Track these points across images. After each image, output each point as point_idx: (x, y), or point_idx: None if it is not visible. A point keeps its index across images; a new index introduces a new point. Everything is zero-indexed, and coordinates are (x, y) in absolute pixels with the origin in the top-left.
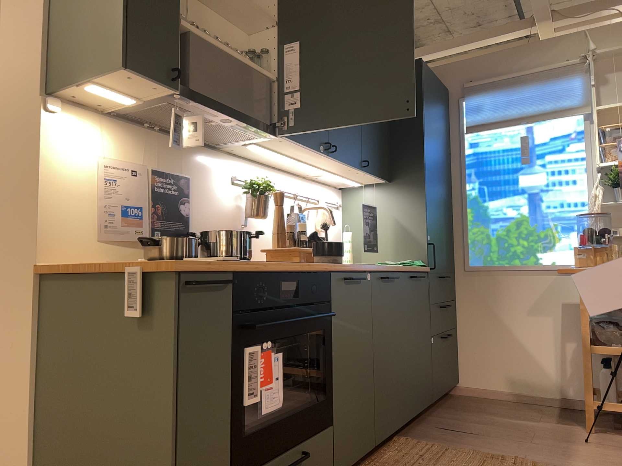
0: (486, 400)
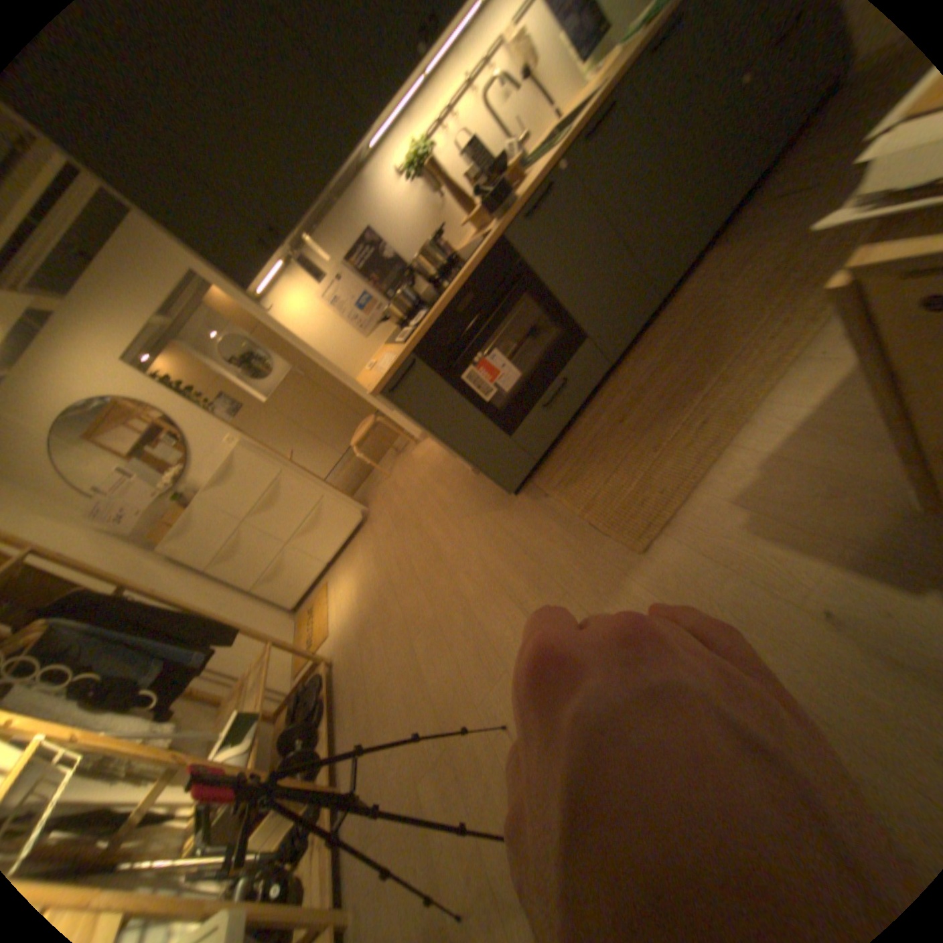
0: None
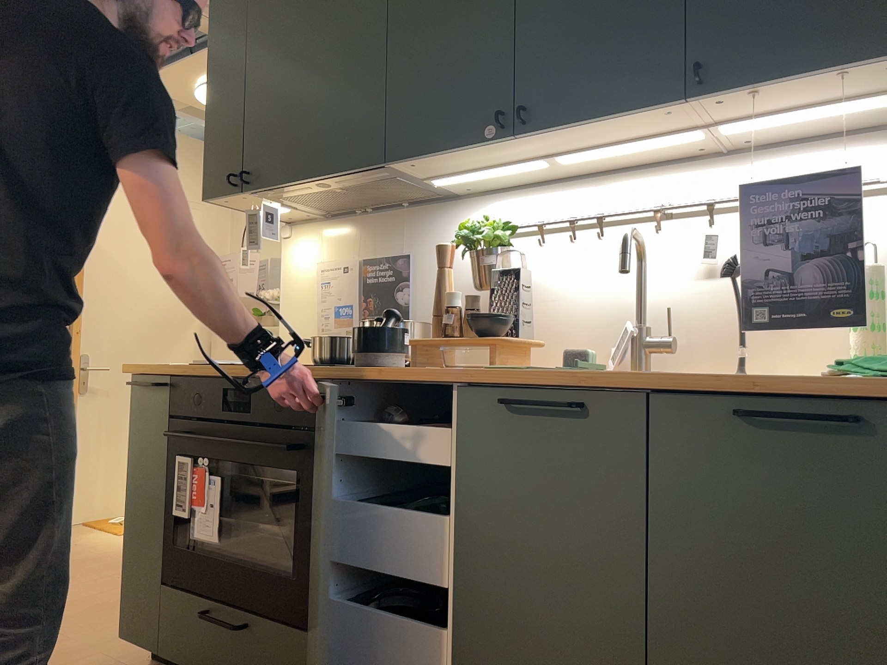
0: None
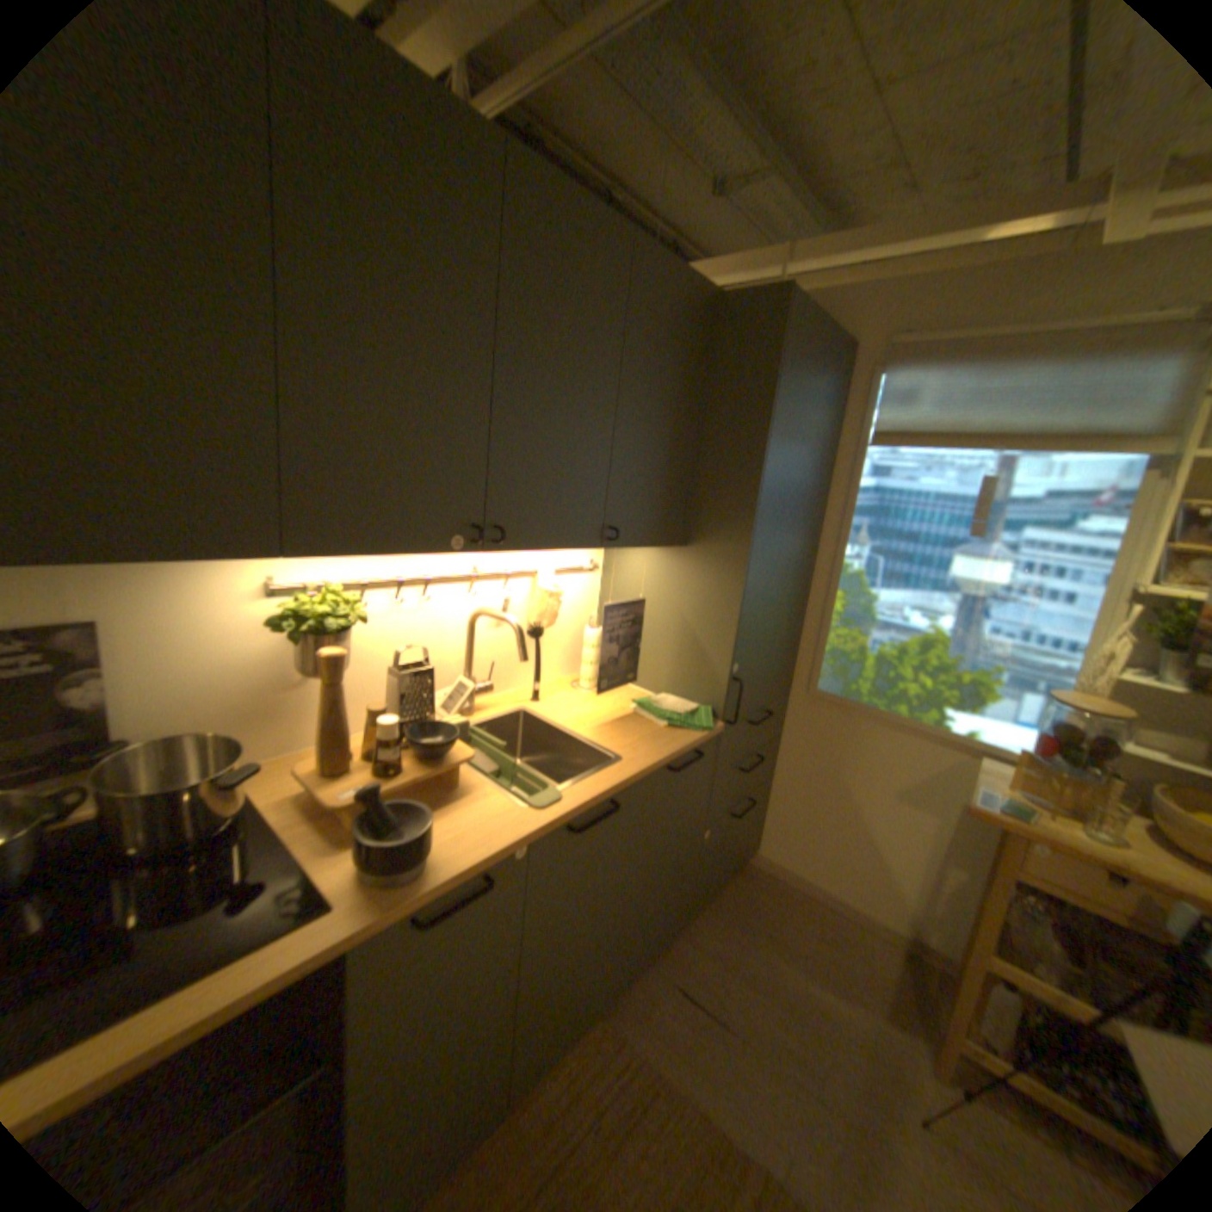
0: (789, 899)
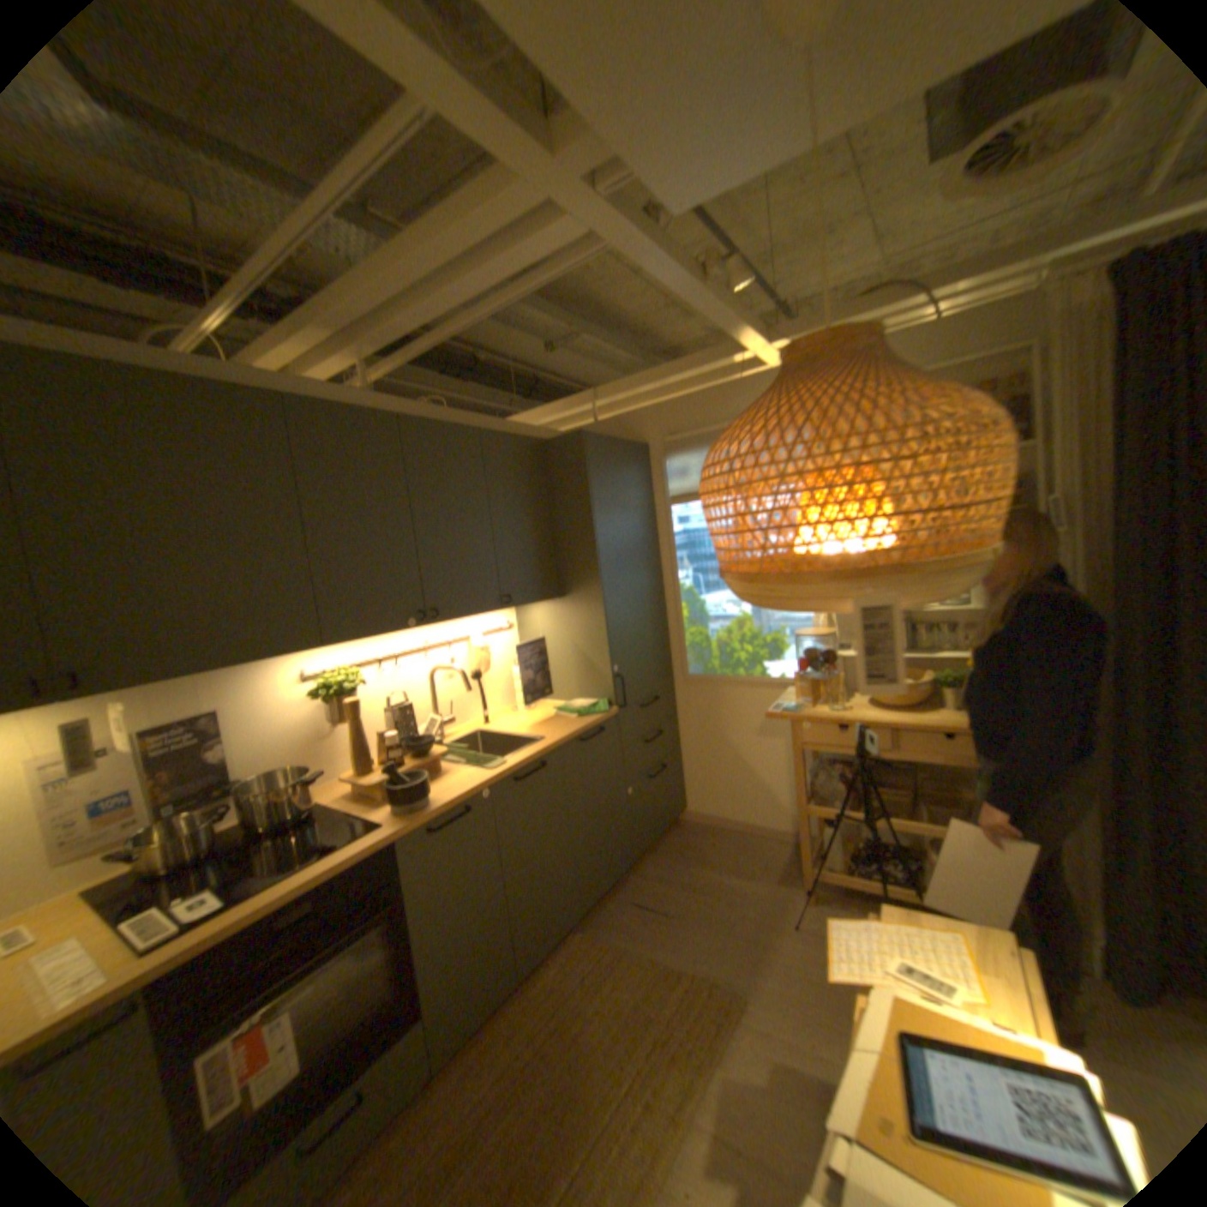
0: (712, 835)
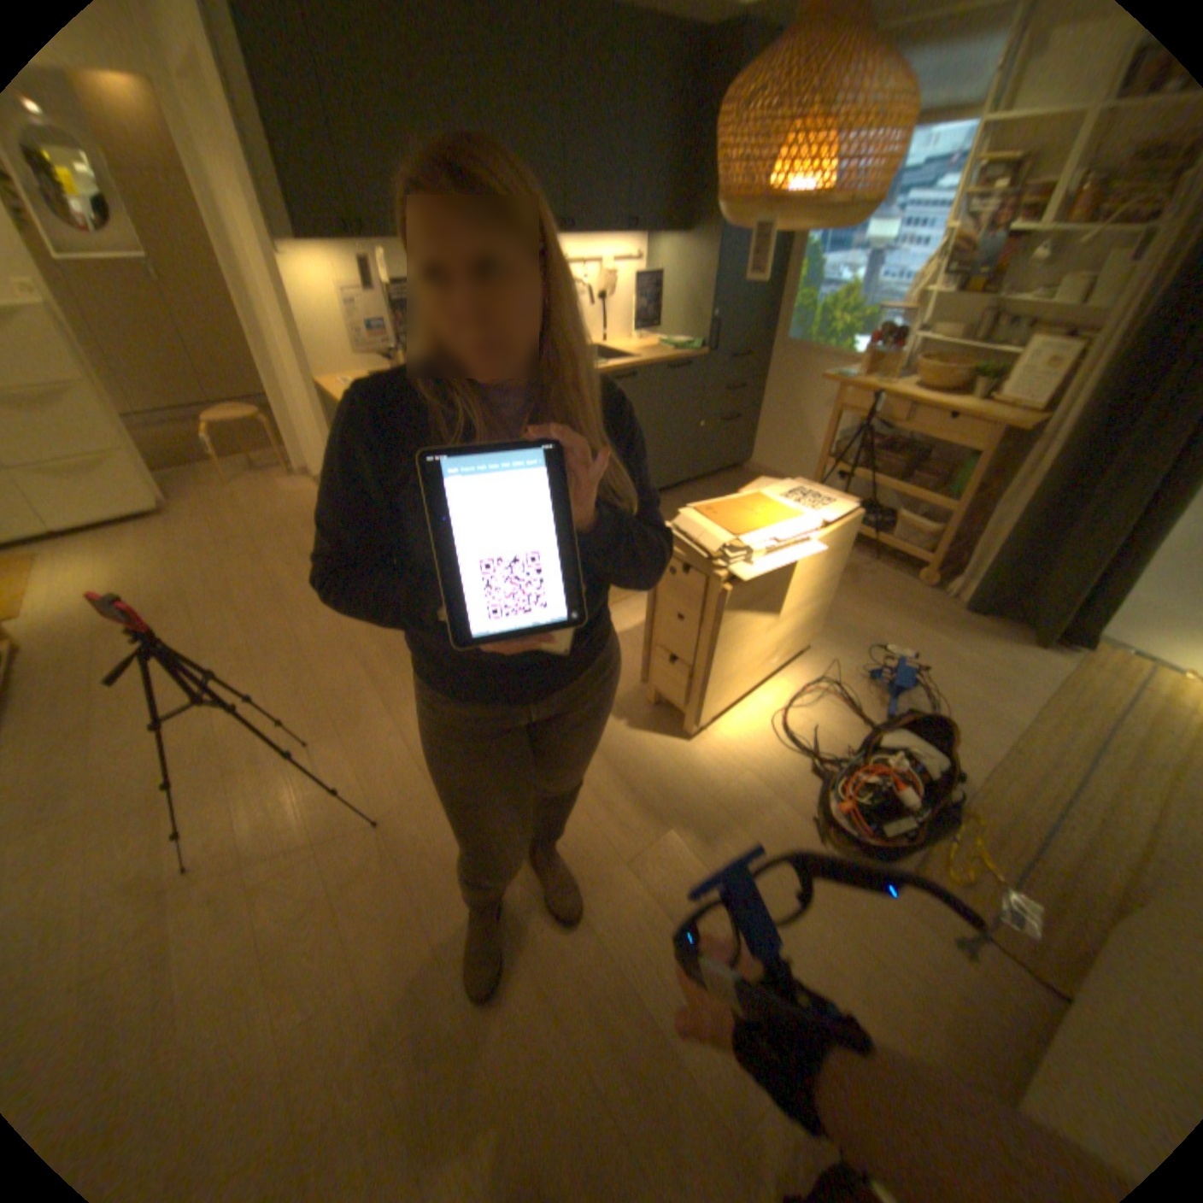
0: None
